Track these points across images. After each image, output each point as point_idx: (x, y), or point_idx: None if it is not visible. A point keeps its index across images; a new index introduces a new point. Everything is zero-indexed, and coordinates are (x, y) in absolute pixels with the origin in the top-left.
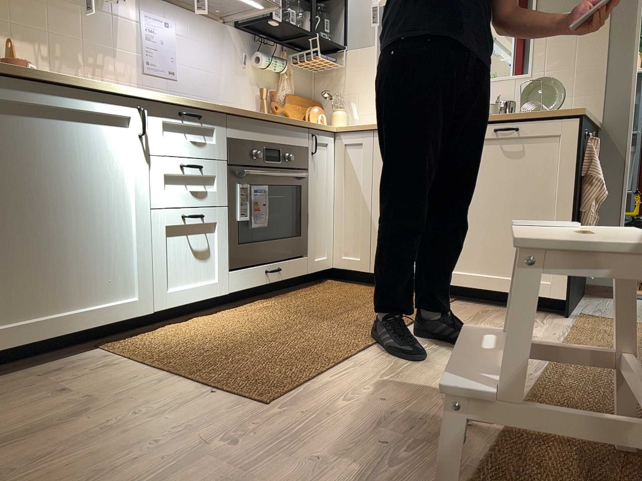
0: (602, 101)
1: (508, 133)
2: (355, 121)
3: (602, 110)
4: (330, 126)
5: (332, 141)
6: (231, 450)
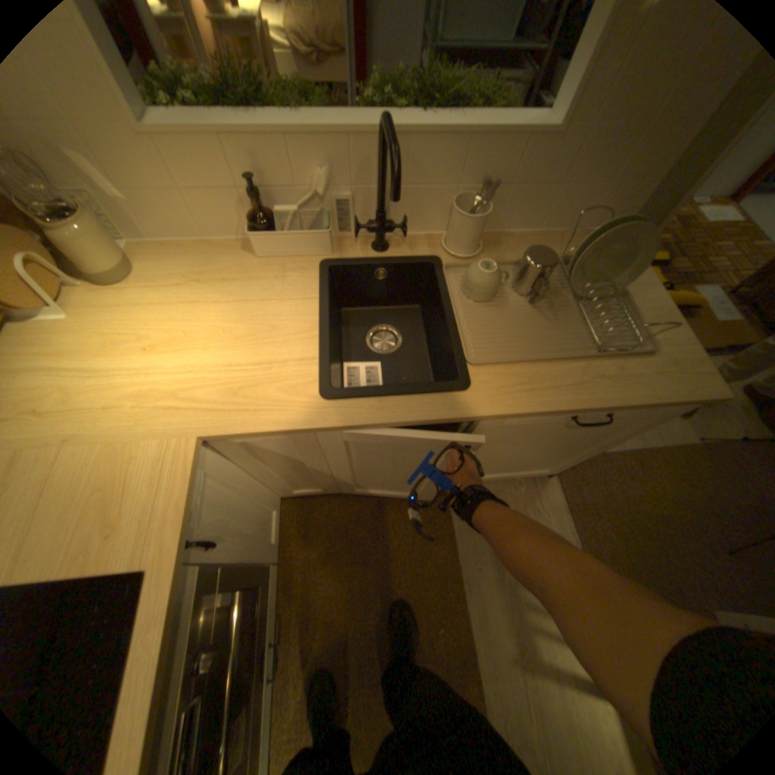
0: (653, 190)
1: (593, 417)
2: (112, 199)
3: (641, 206)
4: (175, 439)
5: (201, 451)
6: None
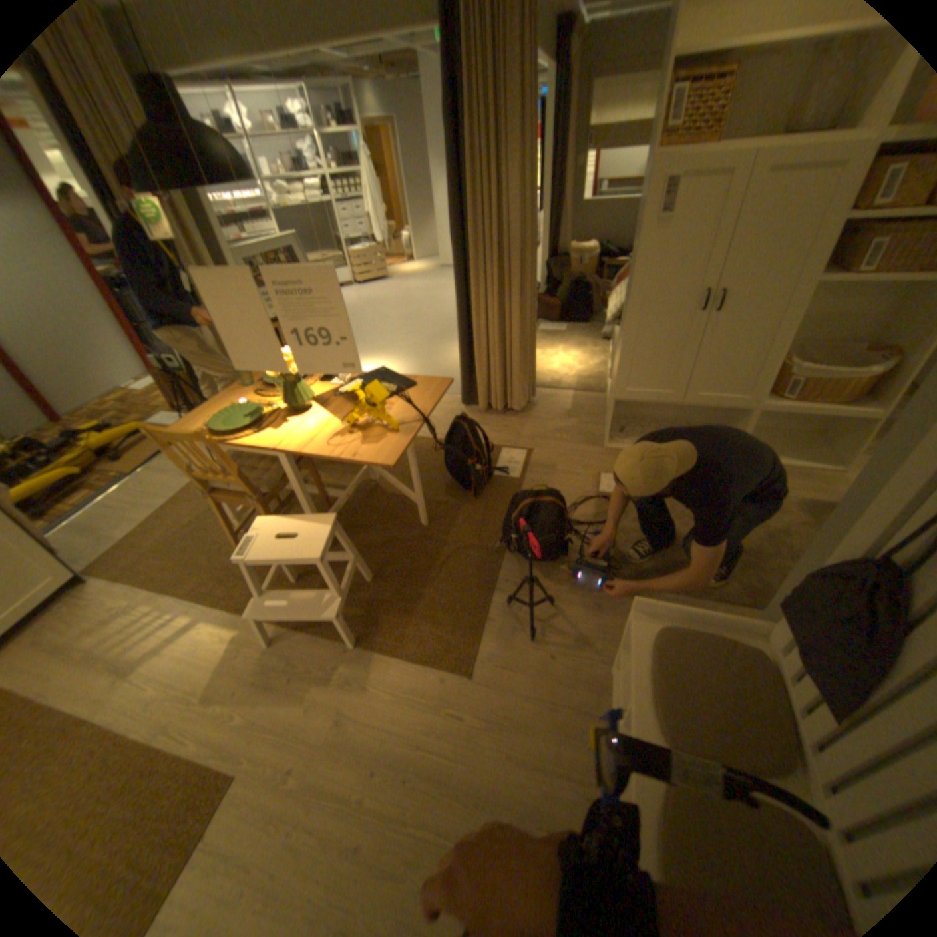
0: None
1: None
2: None
3: None
4: None
5: None
6: (292, 770)
